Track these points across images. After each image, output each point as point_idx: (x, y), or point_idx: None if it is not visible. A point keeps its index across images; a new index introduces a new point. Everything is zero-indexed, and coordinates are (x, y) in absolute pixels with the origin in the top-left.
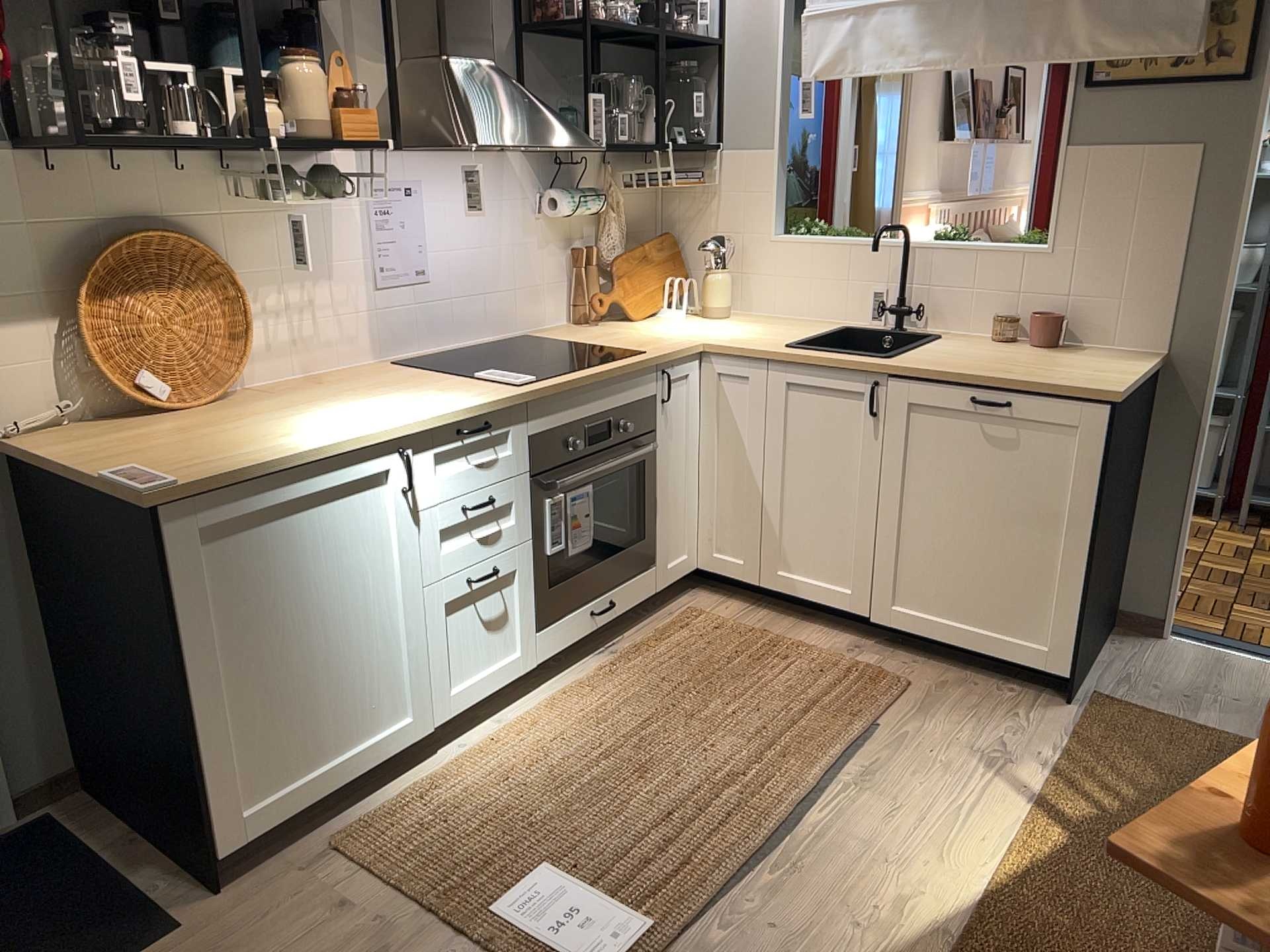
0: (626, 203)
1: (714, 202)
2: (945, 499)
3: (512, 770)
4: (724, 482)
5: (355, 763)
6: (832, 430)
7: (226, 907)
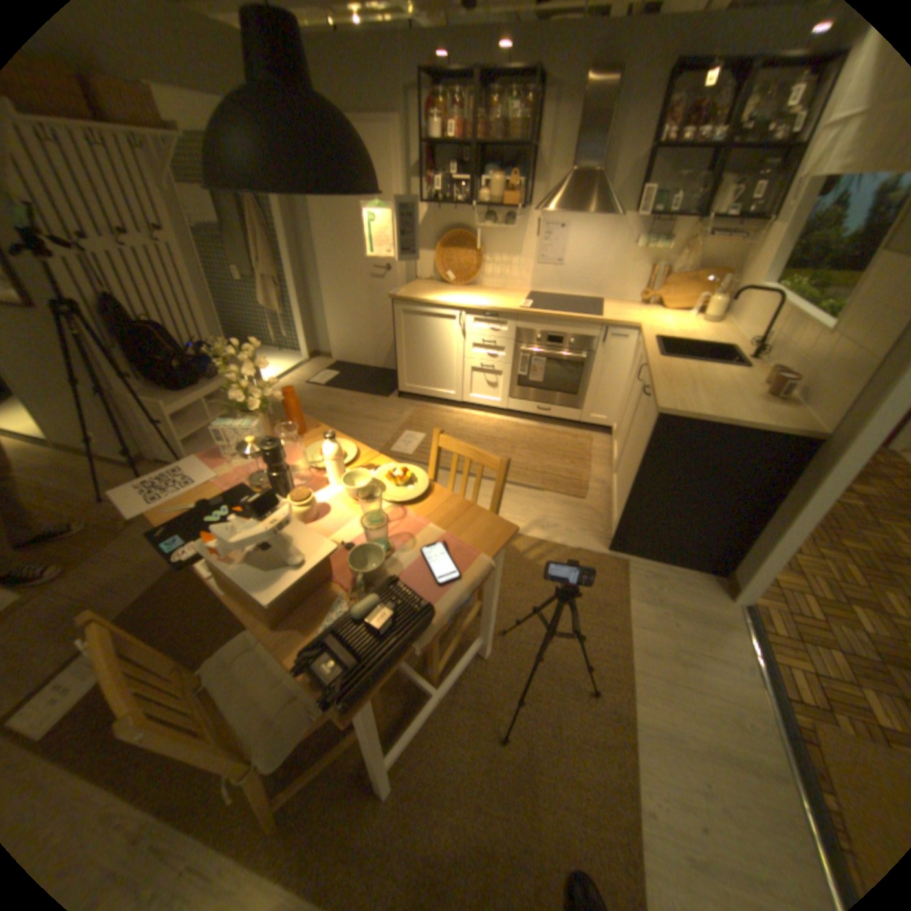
0: (712, 248)
1: (758, 256)
2: (632, 435)
3: (461, 421)
4: (624, 394)
5: (435, 393)
6: (637, 384)
7: (395, 400)
